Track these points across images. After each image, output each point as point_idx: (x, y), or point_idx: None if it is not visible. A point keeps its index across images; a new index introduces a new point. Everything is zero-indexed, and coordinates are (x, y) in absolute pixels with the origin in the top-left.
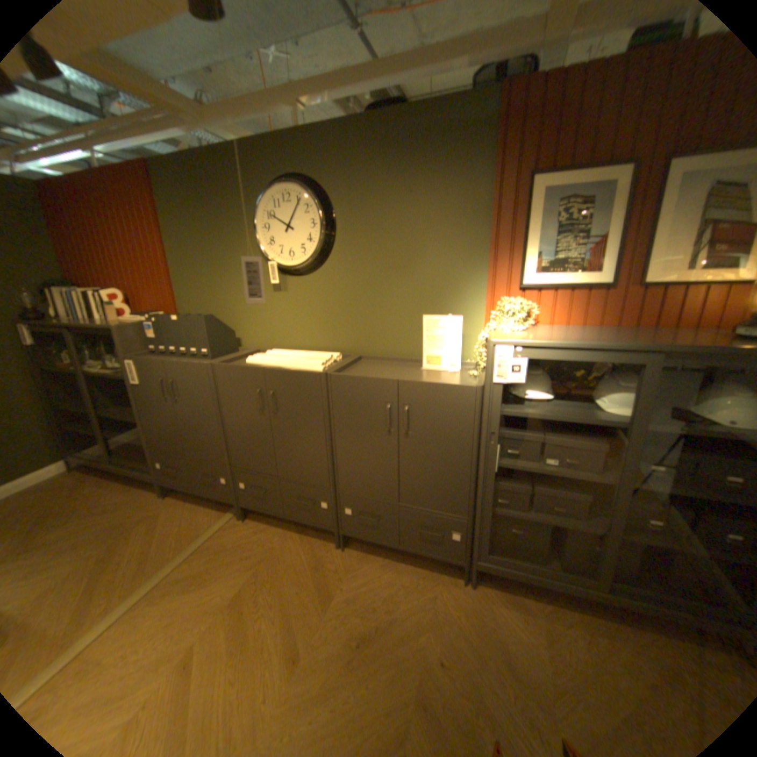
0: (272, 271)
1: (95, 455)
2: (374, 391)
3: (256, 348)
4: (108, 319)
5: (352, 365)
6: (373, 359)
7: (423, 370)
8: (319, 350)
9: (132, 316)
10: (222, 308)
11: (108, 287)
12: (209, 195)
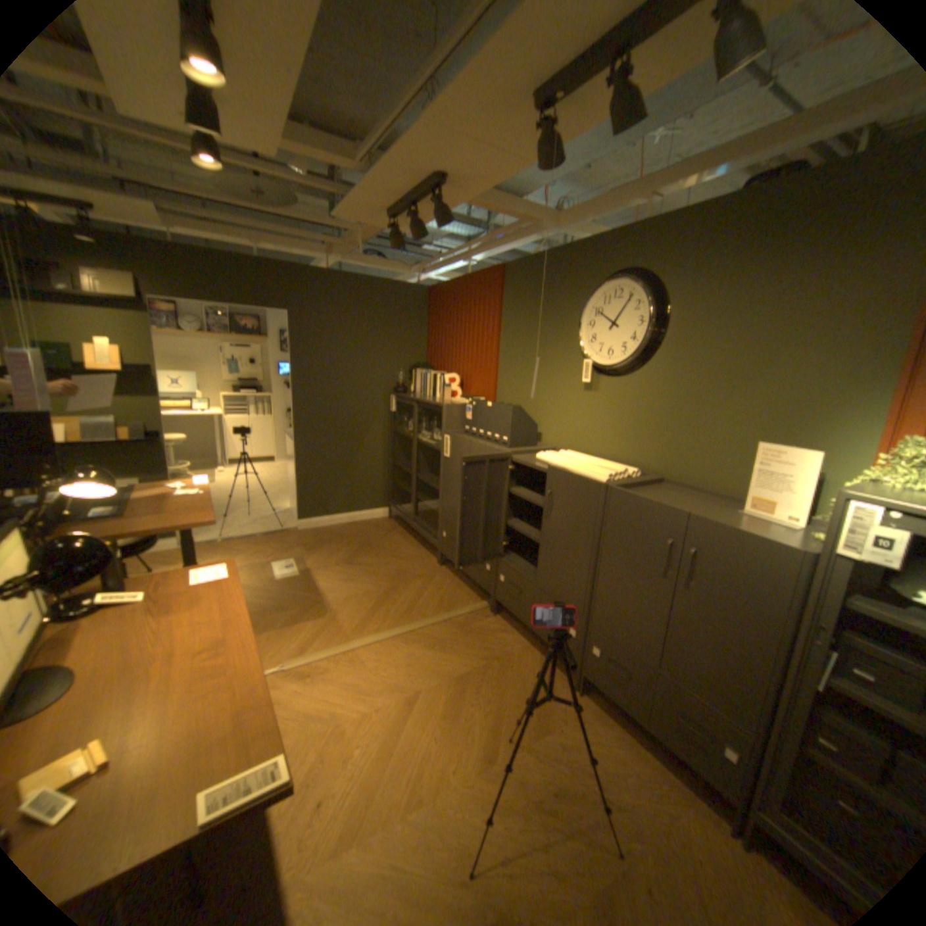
0: (587, 369)
1: (409, 510)
2: (658, 518)
3: (555, 445)
4: (445, 399)
5: (647, 485)
6: (680, 485)
7: (745, 514)
8: (618, 461)
9: (462, 398)
10: (534, 401)
11: (453, 372)
12: (549, 293)
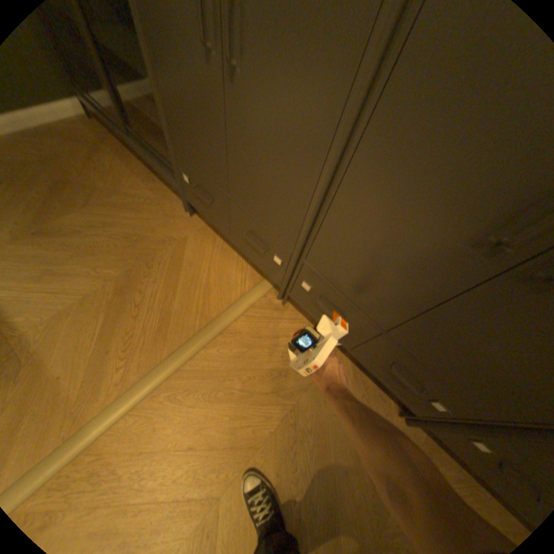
0: None
1: (112, 105)
2: None
3: None
4: None
5: None
6: None
7: None
8: None
9: None
10: None
11: None
12: None
